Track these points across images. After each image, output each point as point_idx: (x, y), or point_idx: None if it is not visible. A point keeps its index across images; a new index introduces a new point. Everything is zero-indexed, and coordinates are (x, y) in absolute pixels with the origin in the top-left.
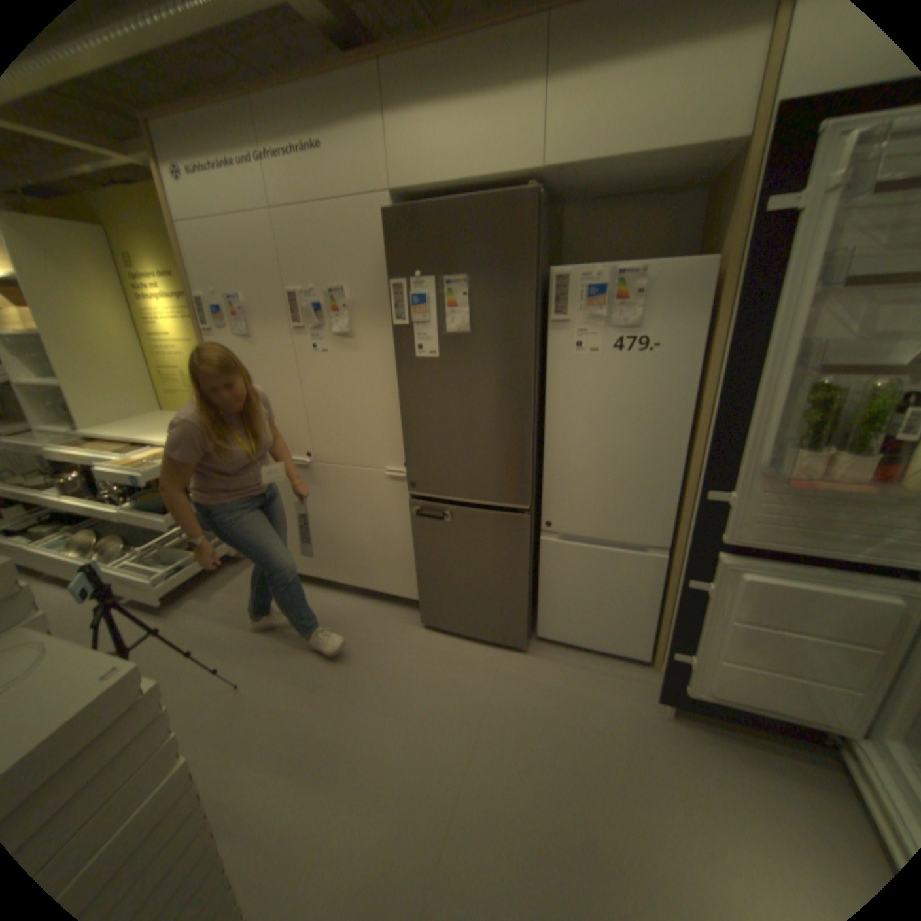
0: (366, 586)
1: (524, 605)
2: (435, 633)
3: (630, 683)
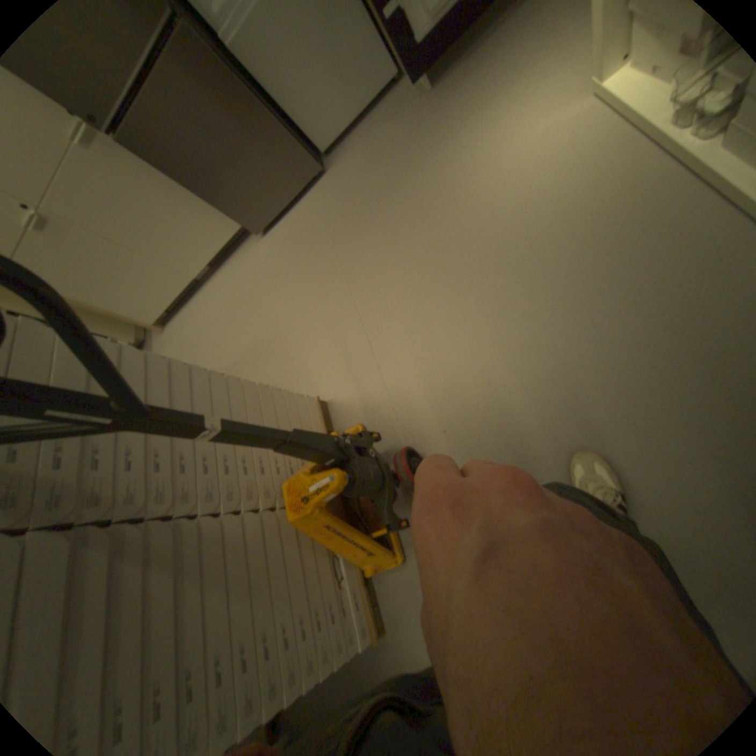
0: (209, 257)
1: (282, 128)
2: (271, 229)
3: (395, 100)
